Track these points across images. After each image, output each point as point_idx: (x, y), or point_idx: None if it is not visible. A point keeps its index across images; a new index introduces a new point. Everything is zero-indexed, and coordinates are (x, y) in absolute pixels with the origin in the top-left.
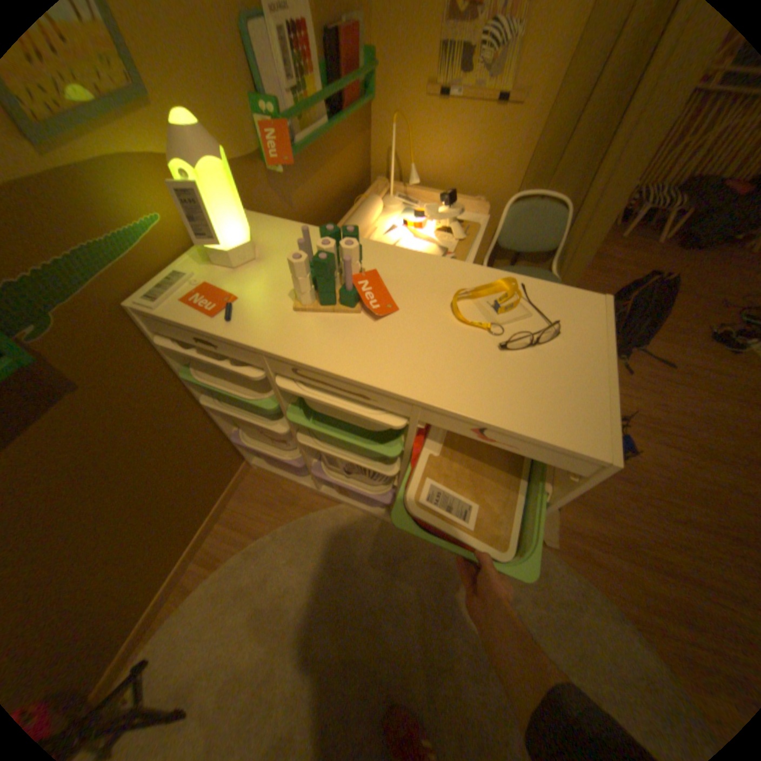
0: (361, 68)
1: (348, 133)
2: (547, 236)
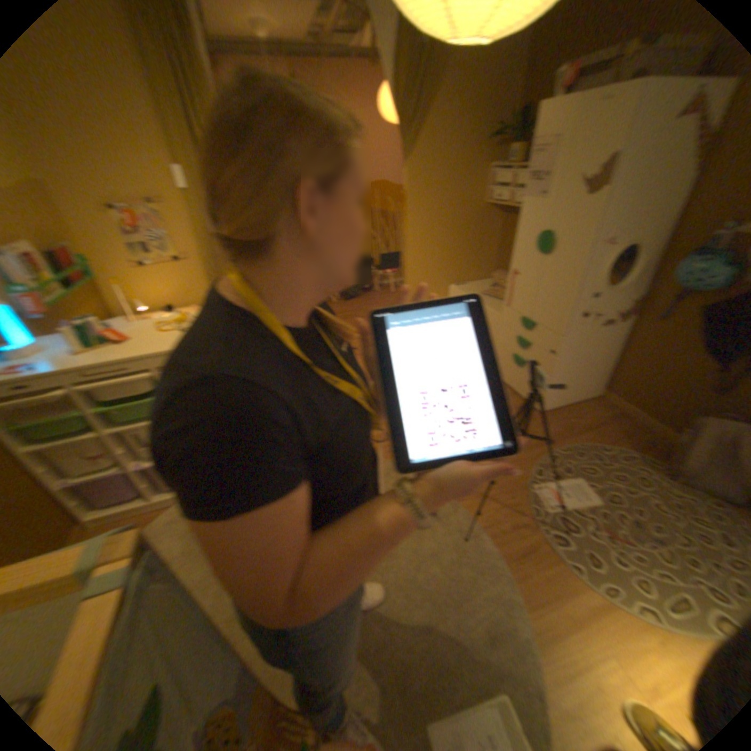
0: (73, 265)
1: (79, 297)
2: None
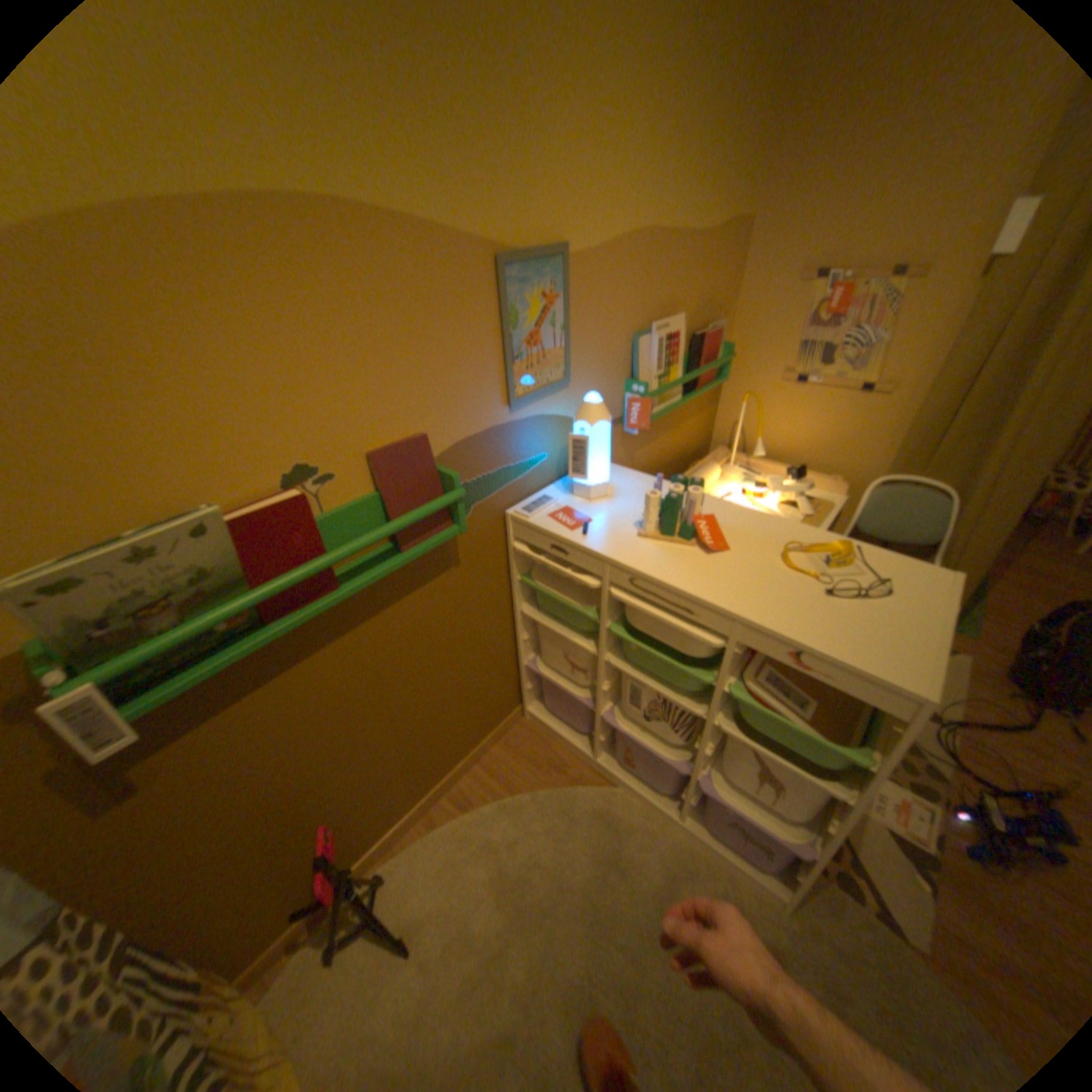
0: (718, 358)
1: (696, 407)
2: (923, 526)
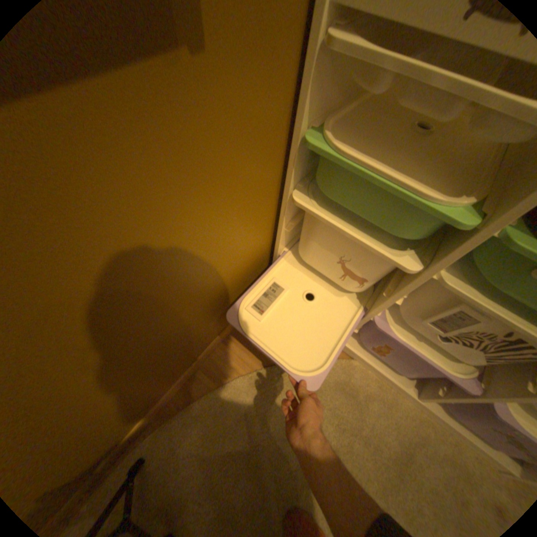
0: None
1: None
2: None
